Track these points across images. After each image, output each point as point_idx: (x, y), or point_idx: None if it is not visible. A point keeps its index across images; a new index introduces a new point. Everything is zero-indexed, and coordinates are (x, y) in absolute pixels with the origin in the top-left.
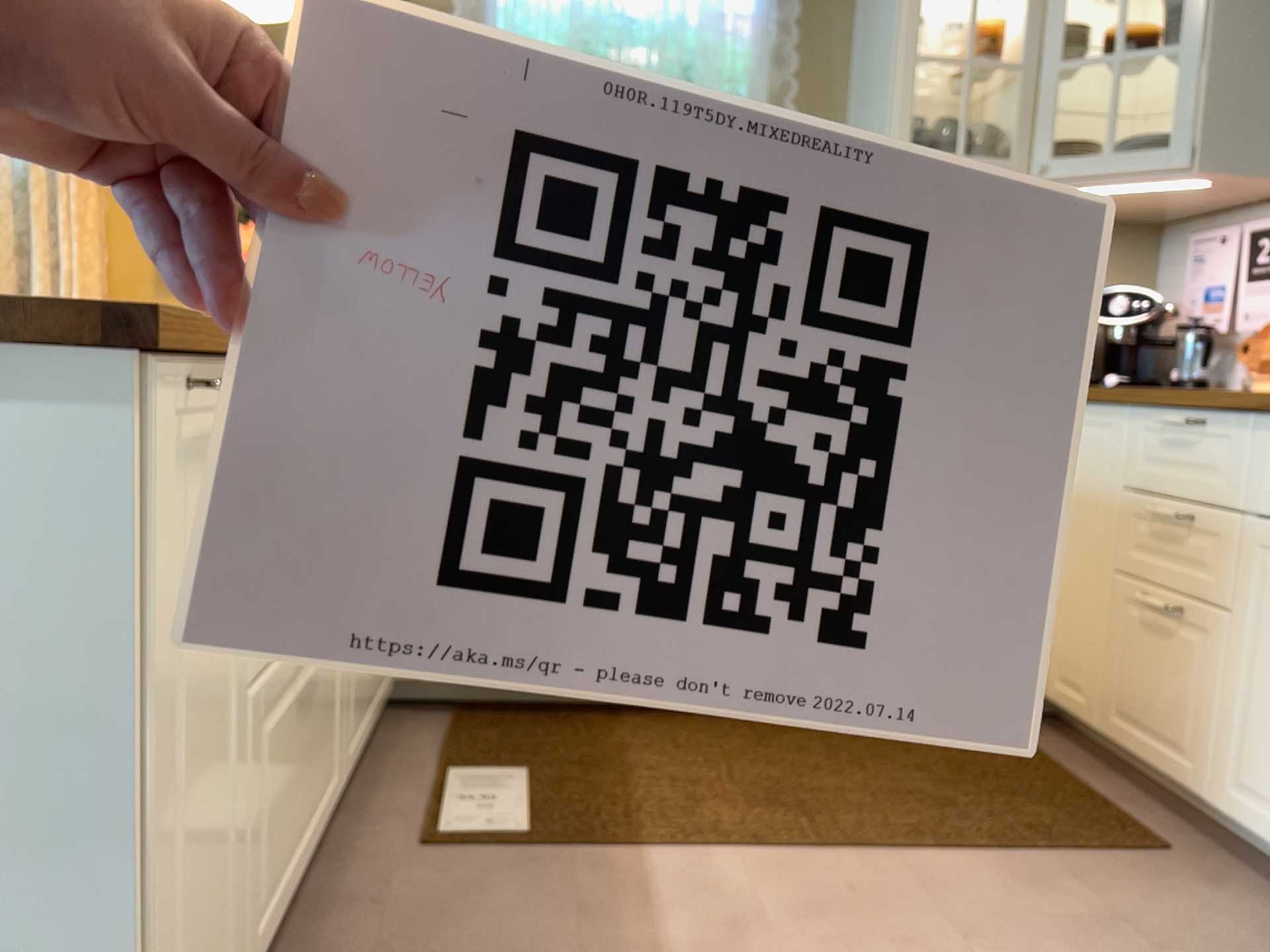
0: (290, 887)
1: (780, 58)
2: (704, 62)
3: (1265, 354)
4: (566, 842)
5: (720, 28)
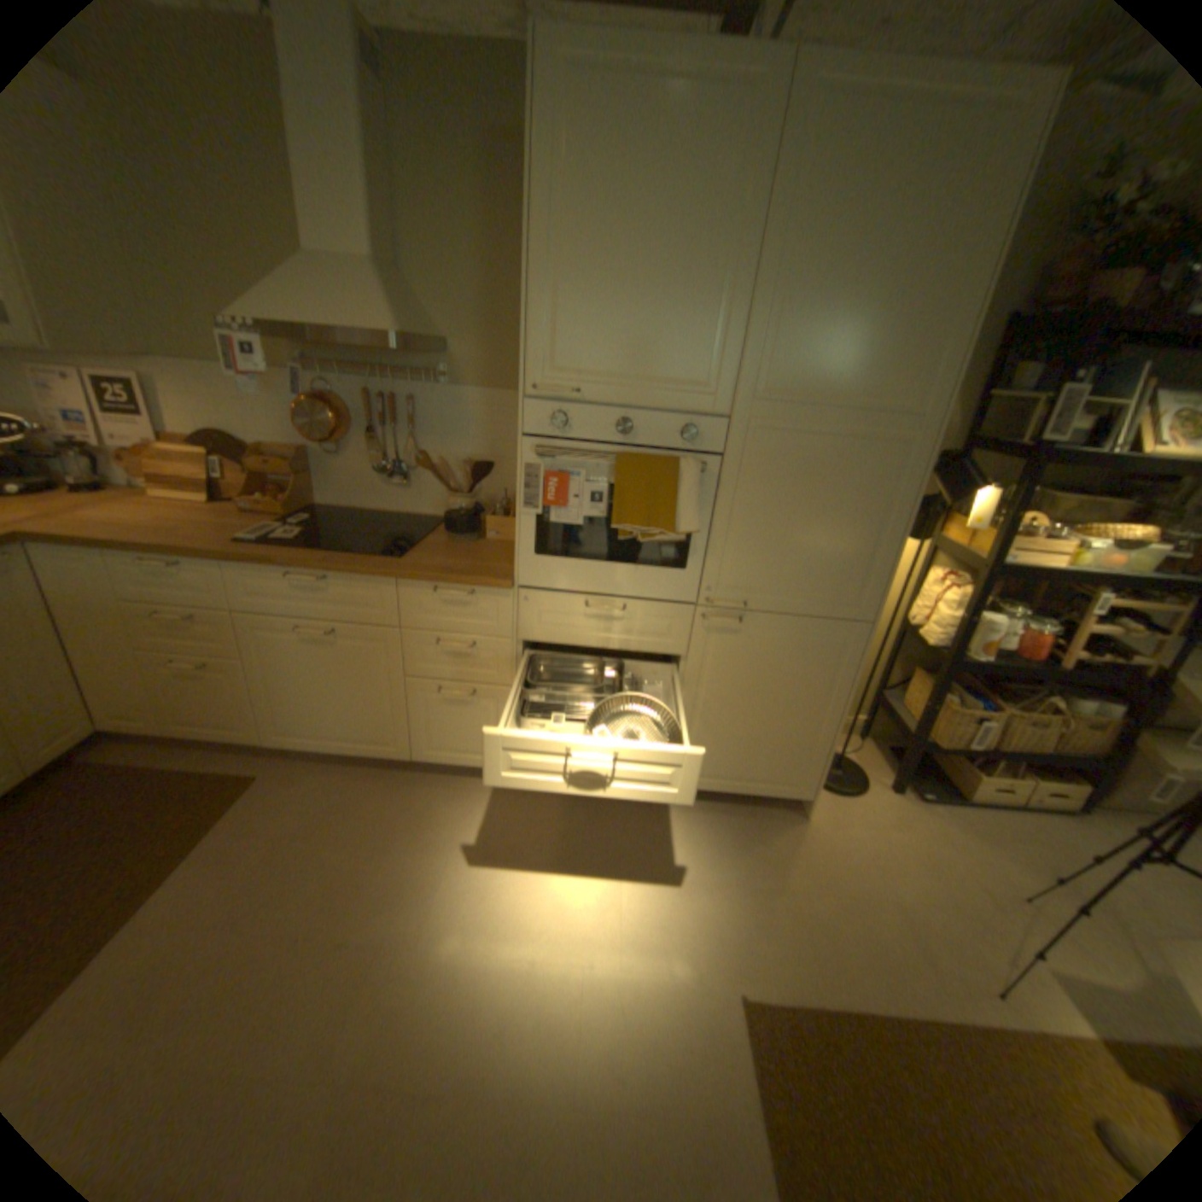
0: None
1: None
2: None
3: (140, 468)
4: None
5: None
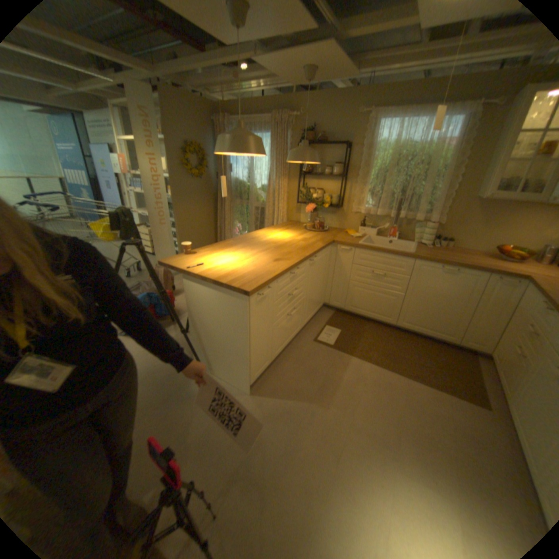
0: (286, 344)
1: (464, 151)
2: (434, 156)
3: None
4: (339, 350)
5: (442, 145)
